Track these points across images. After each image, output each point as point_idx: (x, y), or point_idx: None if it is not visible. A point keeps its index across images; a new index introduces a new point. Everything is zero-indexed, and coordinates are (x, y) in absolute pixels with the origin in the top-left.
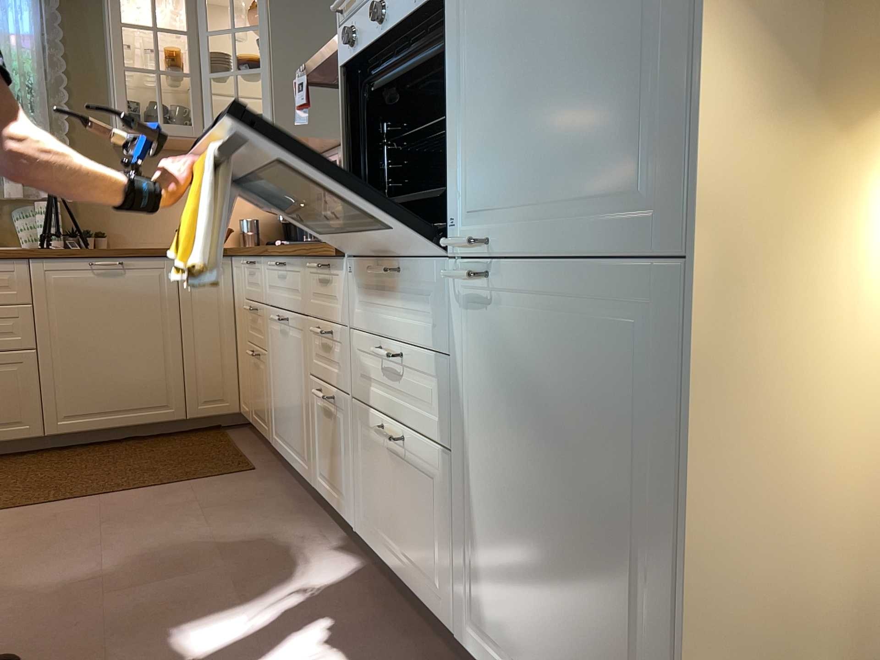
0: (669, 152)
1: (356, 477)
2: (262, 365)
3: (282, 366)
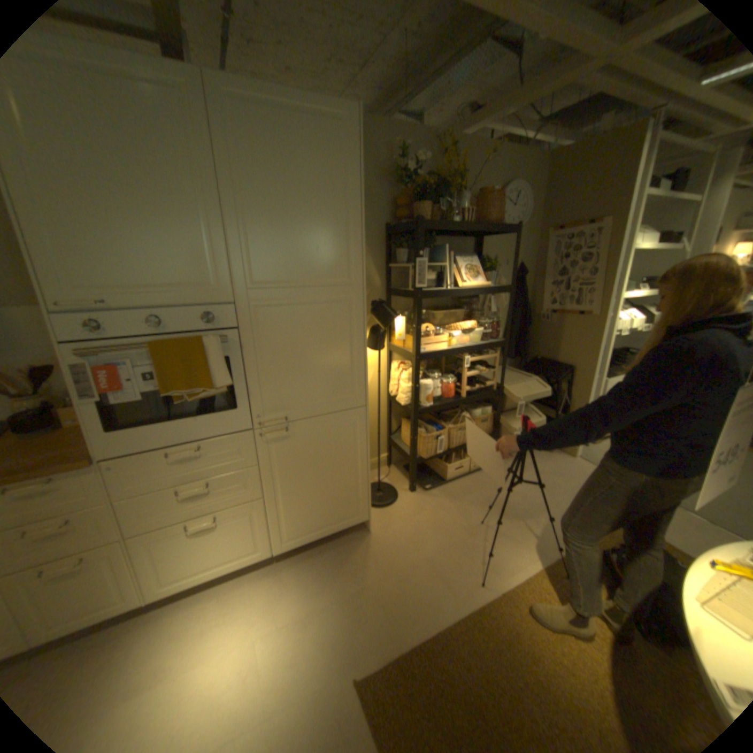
0: (354, 386)
1: (136, 578)
2: None
3: None
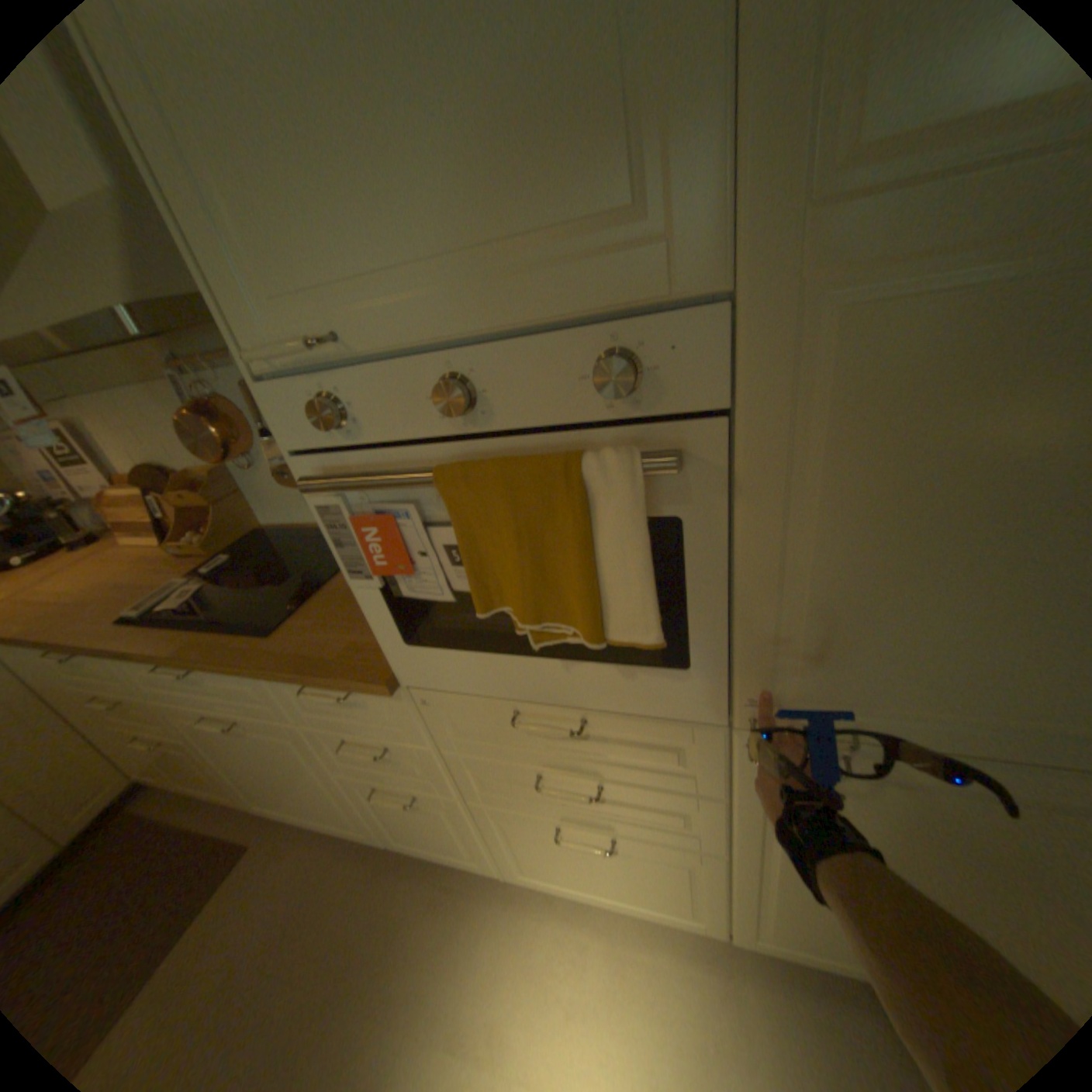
0: None
1: (489, 850)
2: (173, 751)
3: (240, 759)
